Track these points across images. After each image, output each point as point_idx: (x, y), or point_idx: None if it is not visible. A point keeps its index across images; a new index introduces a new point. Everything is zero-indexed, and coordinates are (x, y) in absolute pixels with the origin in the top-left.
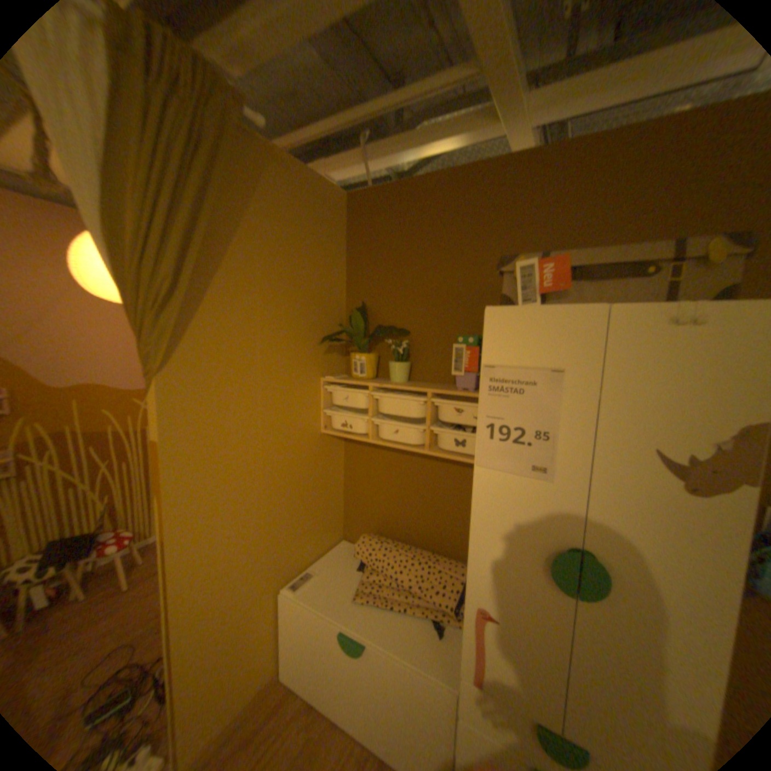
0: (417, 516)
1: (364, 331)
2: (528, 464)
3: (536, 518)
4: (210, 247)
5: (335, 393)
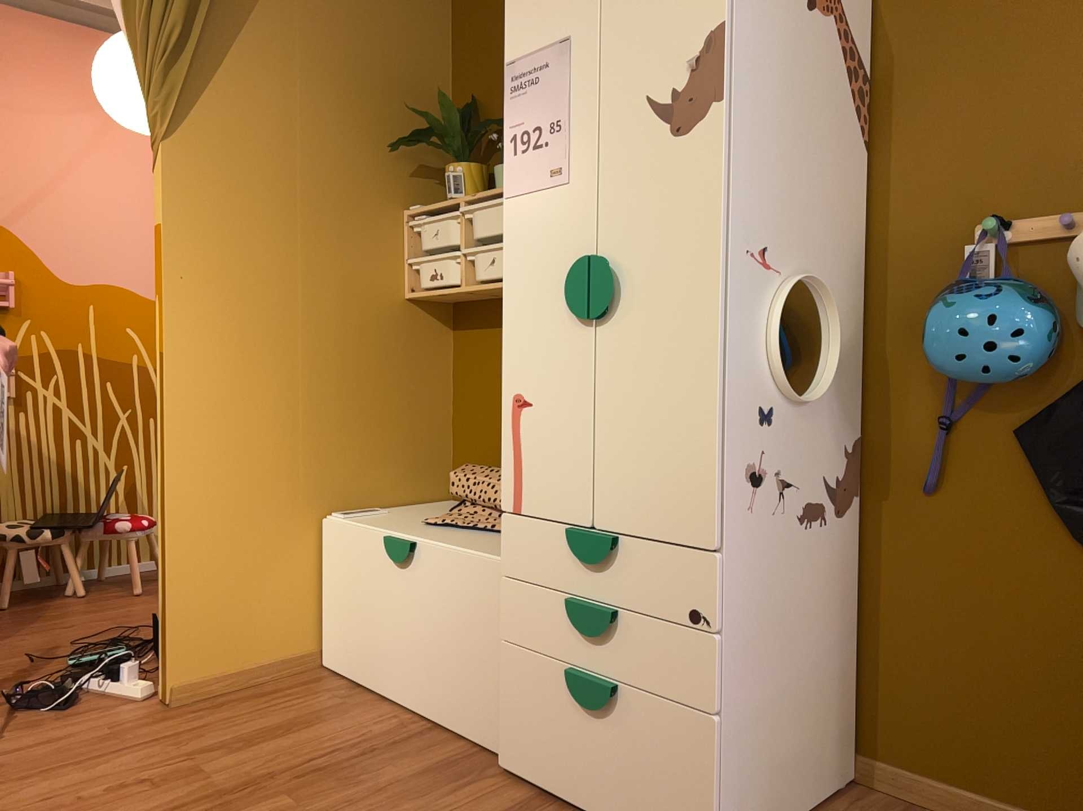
0: None
1: (463, 129)
2: (547, 170)
3: (557, 237)
4: (236, 2)
5: (420, 229)
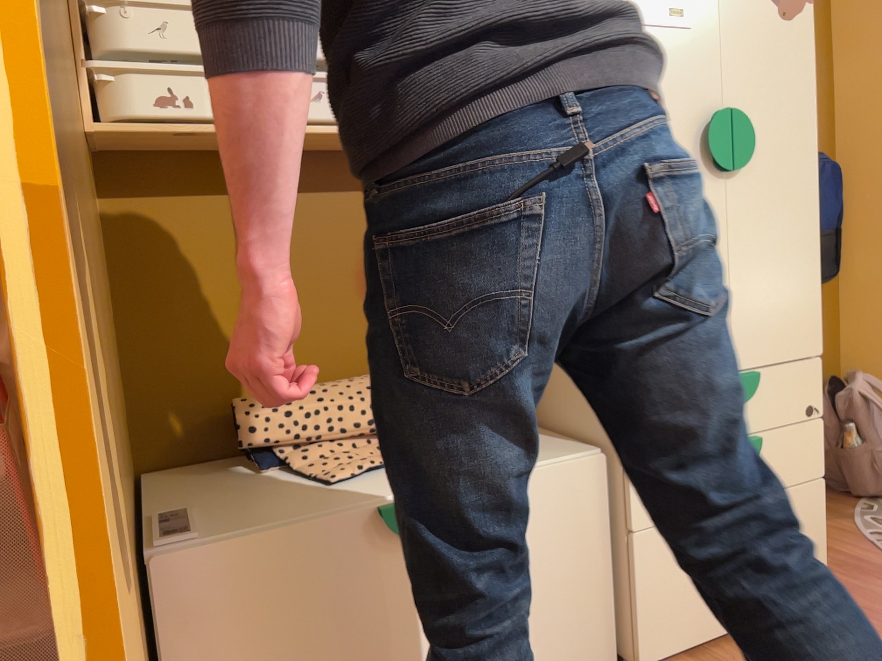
0: (335, 321)
1: None
2: (666, 7)
3: (682, 84)
4: None
5: (124, 13)
